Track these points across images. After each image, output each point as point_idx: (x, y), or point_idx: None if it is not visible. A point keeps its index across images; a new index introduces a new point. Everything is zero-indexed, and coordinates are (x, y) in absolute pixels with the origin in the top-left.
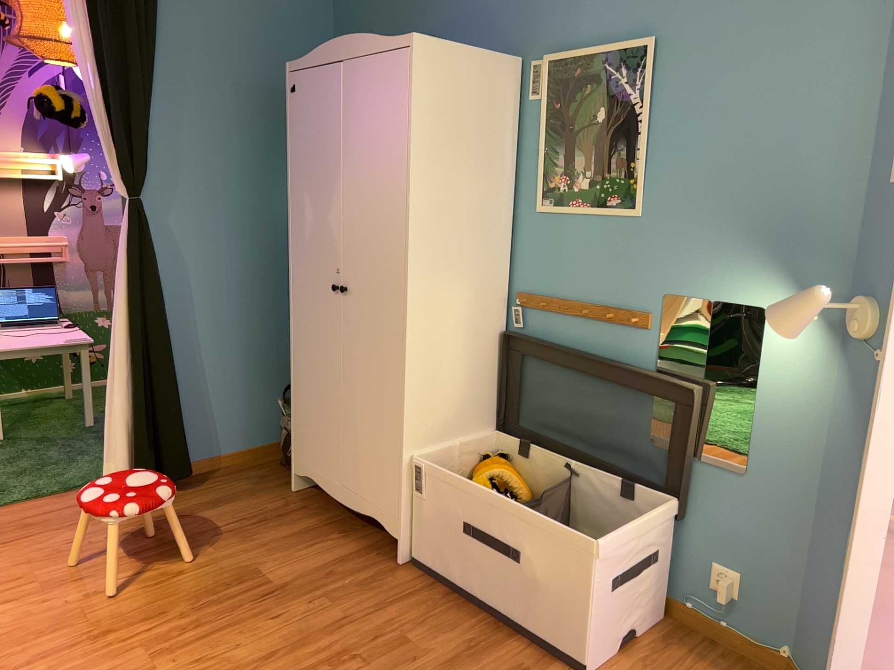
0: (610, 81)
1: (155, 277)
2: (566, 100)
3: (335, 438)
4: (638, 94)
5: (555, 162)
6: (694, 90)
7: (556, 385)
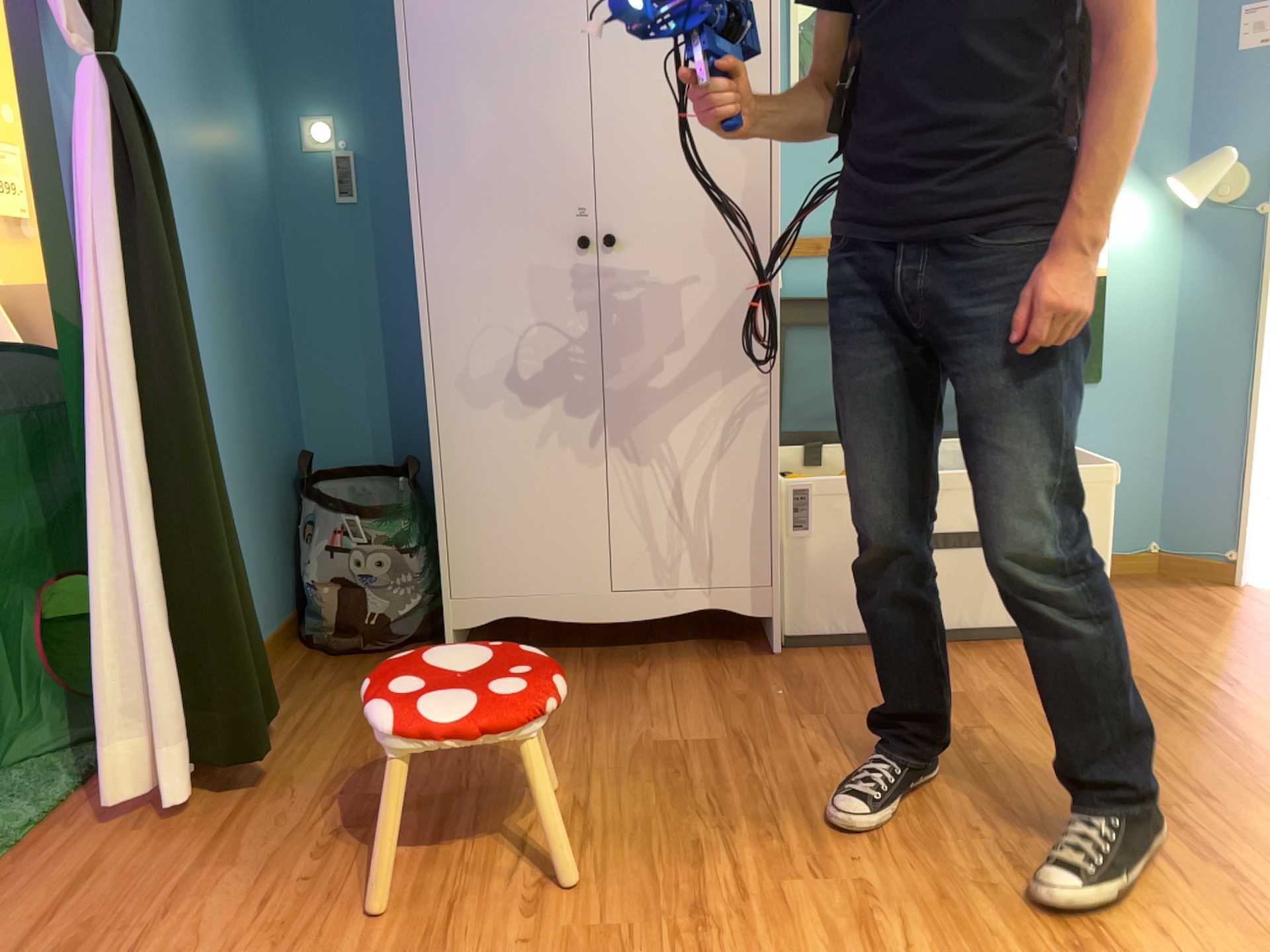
0: None
1: (171, 263)
2: None
3: (590, 516)
4: None
5: None
6: None
7: None
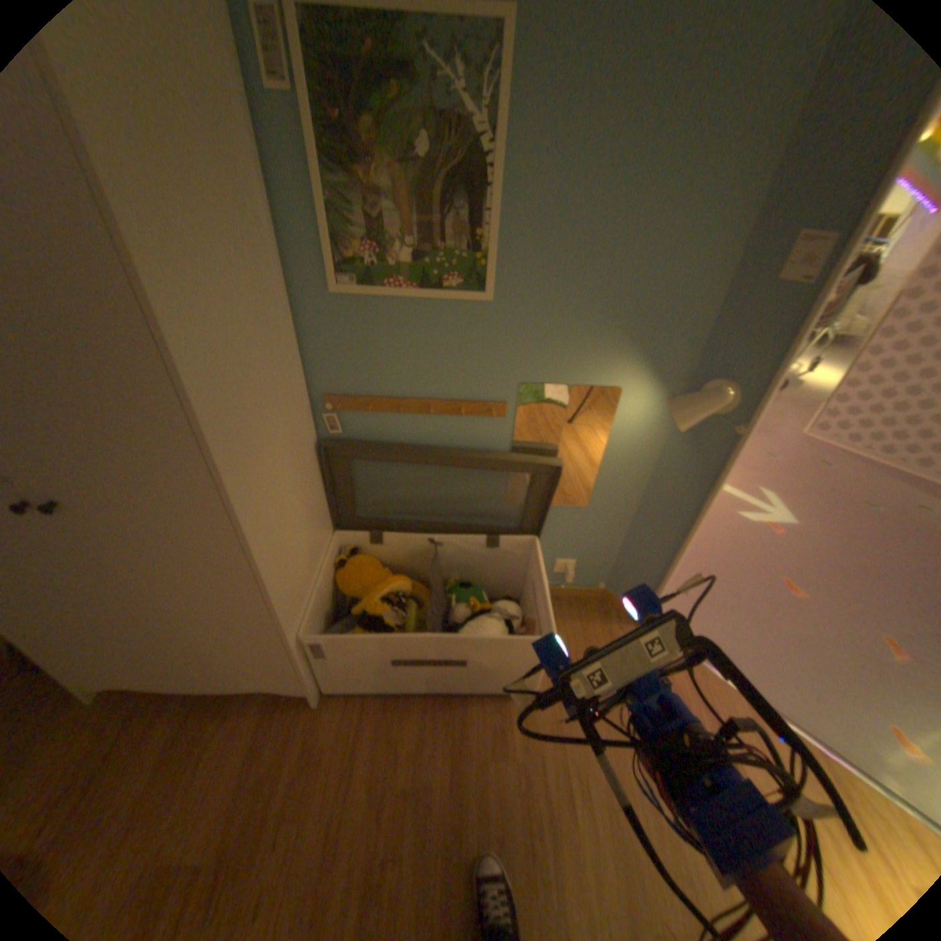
0: (438, 75)
1: None
2: (353, 101)
3: (149, 653)
4: (489, 112)
5: (349, 214)
6: (571, 119)
7: (398, 476)
